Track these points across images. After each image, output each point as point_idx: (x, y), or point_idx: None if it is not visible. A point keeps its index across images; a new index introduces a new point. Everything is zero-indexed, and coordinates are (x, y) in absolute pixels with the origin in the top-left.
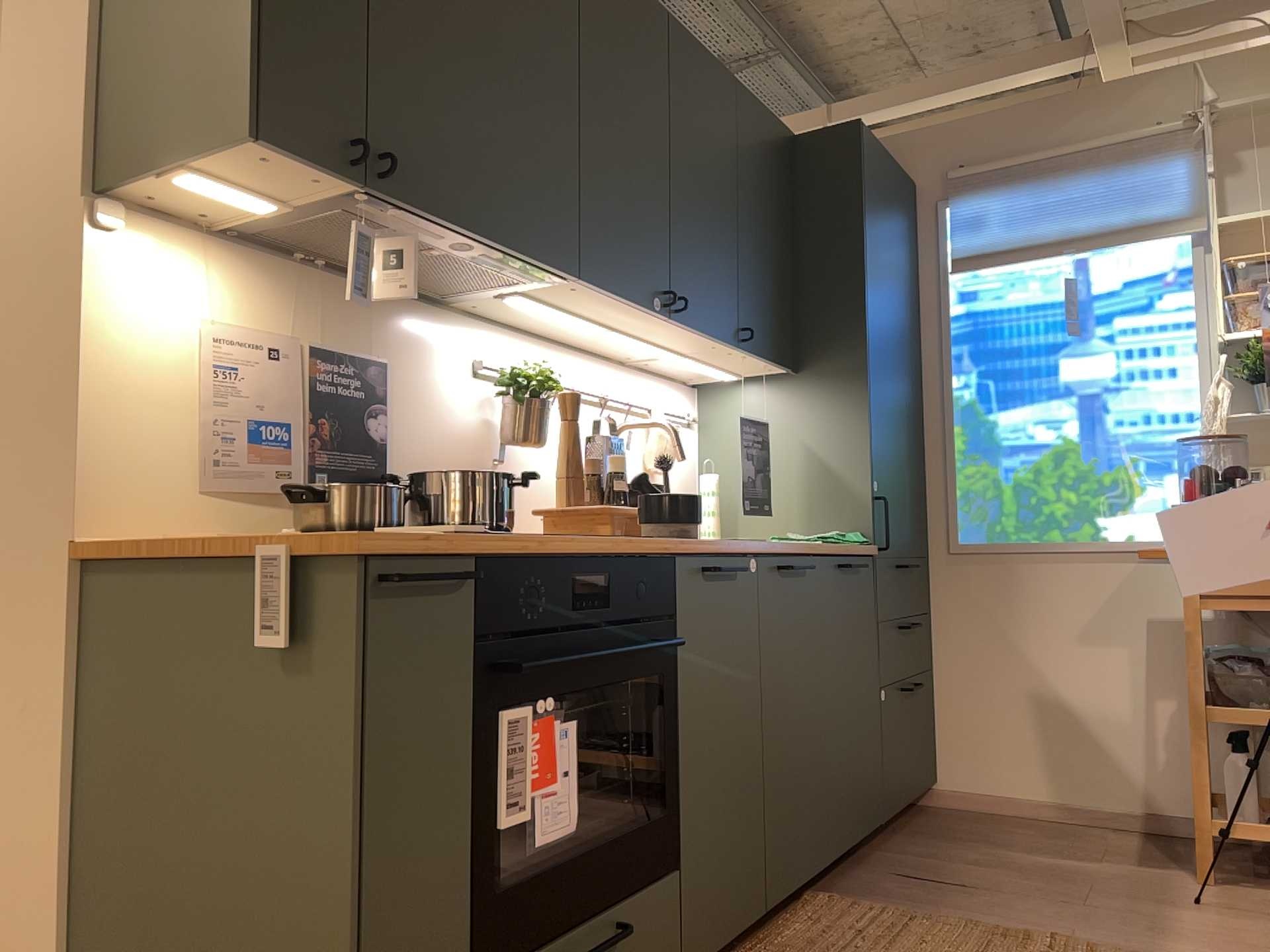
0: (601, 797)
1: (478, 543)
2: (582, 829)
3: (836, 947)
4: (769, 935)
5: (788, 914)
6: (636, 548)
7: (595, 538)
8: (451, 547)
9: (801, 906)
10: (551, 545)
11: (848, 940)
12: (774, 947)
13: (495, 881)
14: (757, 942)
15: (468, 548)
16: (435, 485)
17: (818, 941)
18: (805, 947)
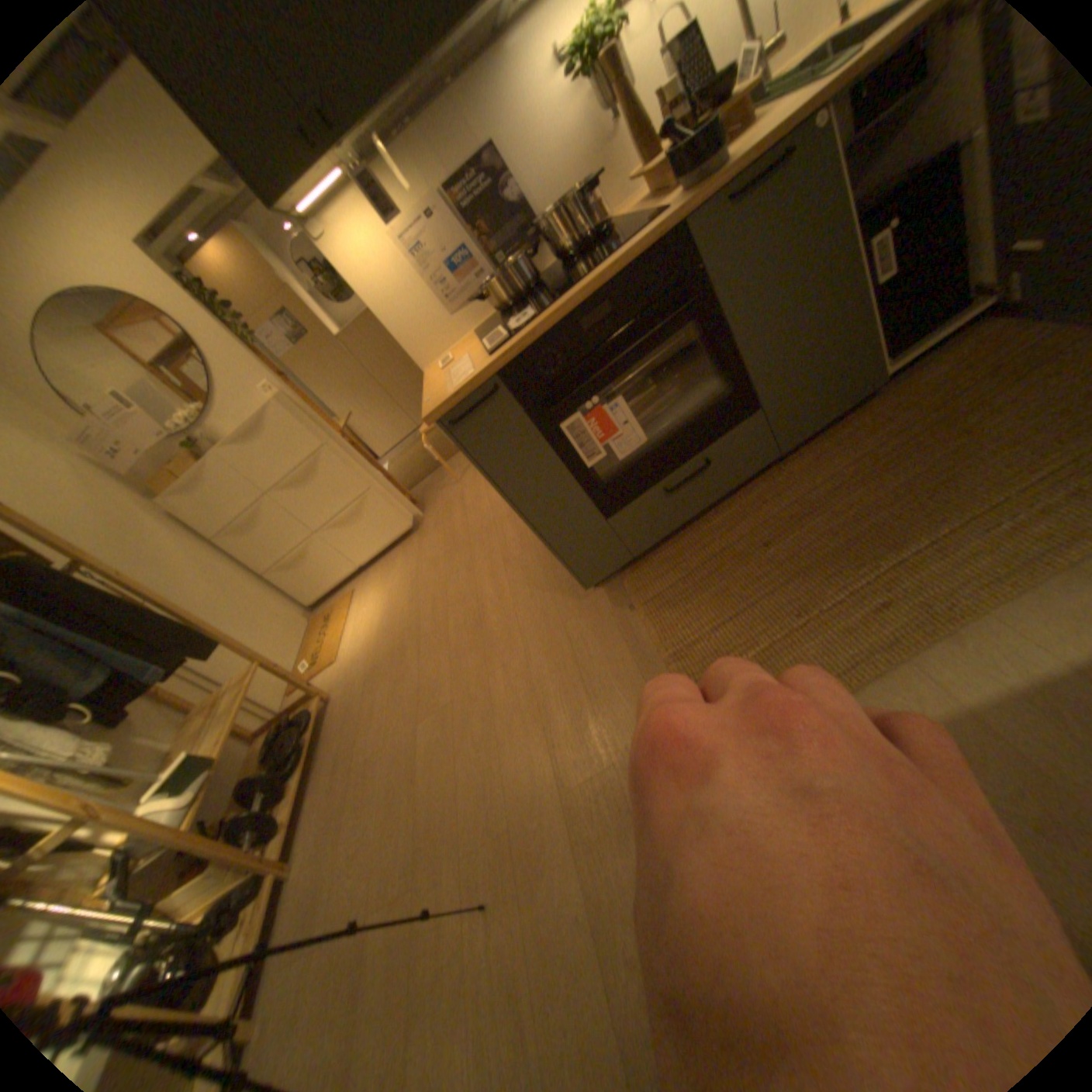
0: (682, 396)
1: (489, 369)
2: (675, 416)
3: (956, 389)
4: (908, 381)
5: (947, 351)
6: (633, 249)
7: (595, 268)
8: (475, 383)
9: (964, 341)
10: (551, 314)
11: (974, 380)
12: (901, 395)
13: (612, 470)
14: (893, 390)
15: (491, 367)
16: (544, 225)
17: (944, 383)
18: (927, 392)
